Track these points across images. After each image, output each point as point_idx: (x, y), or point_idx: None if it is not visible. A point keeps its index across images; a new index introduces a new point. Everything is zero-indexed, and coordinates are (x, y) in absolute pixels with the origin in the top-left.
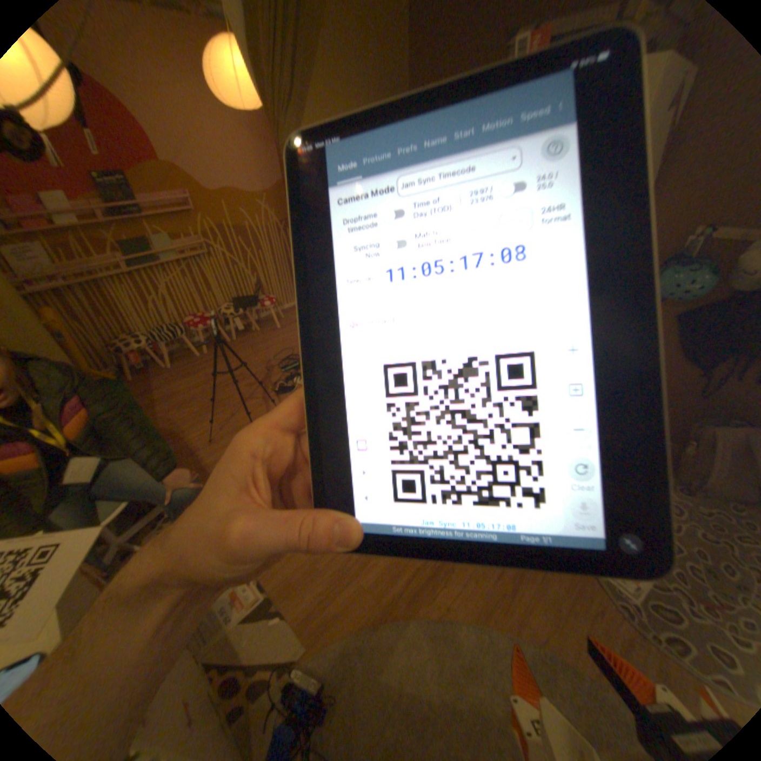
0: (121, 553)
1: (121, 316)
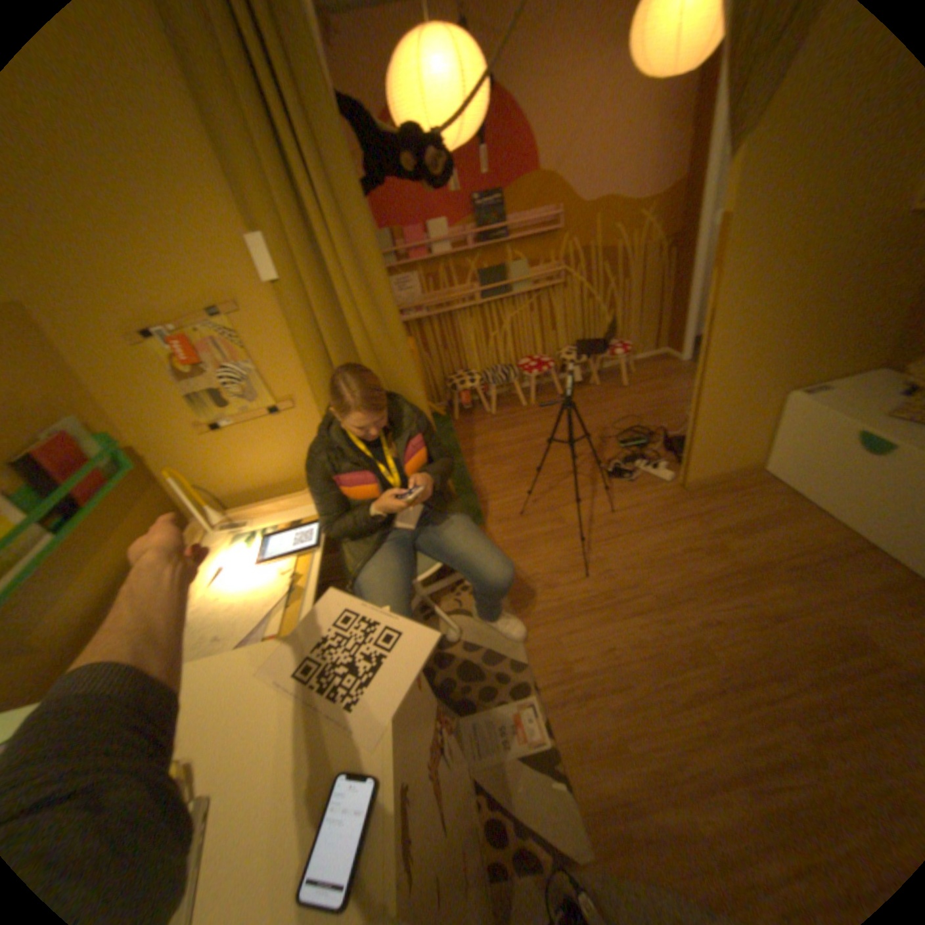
0: (423, 608)
1: (462, 351)
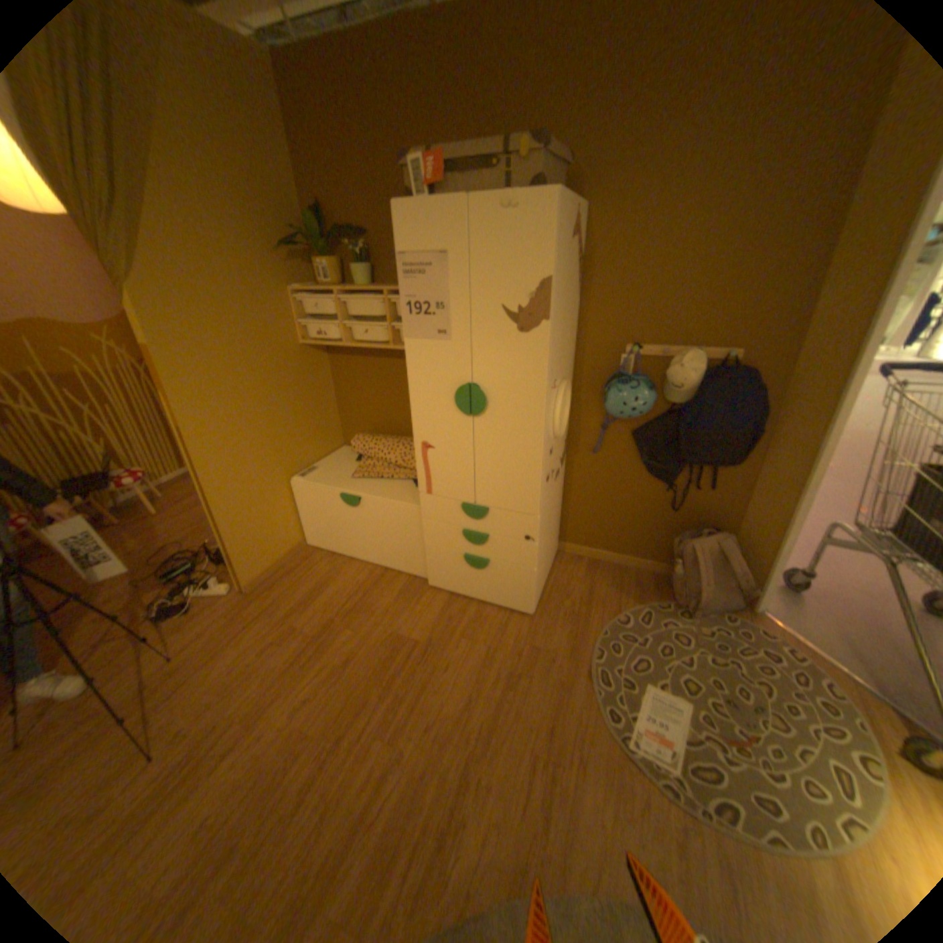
0: None
1: None
